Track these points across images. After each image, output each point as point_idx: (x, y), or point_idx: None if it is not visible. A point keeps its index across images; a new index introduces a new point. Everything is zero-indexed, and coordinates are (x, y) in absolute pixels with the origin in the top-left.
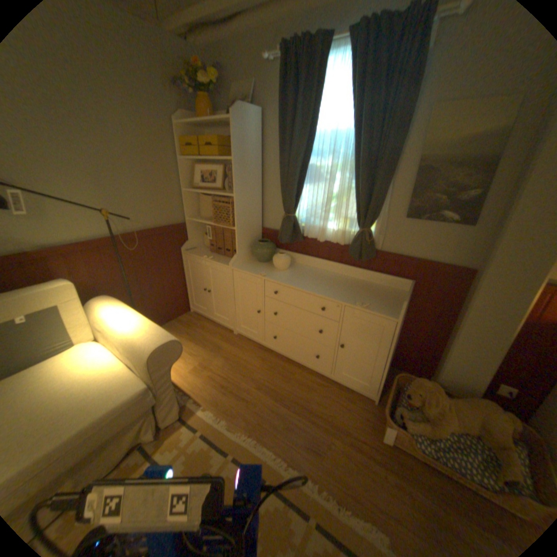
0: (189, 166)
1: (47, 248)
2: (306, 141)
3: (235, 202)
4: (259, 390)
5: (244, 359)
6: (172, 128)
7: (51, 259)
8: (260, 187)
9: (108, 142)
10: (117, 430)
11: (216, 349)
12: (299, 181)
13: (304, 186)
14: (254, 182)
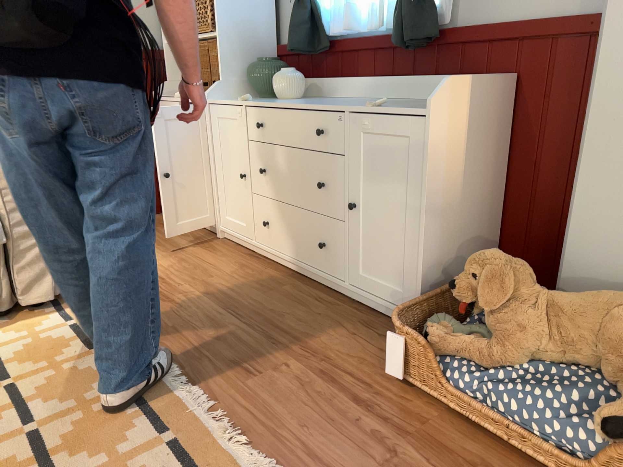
0: None
1: None
2: None
3: None
4: (206, 295)
5: (211, 263)
6: None
7: None
8: None
9: None
10: None
11: (173, 250)
12: None
13: None
14: None
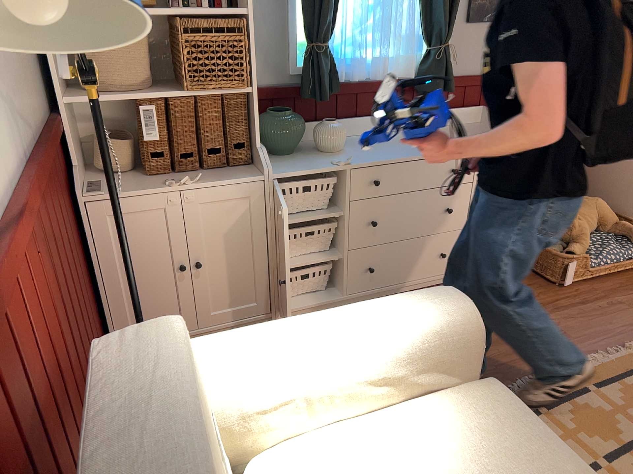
0: None
1: None
2: None
3: (250, 27)
4: None
5: None
6: None
7: None
8: None
9: None
10: None
11: None
12: None
13: None
14: None
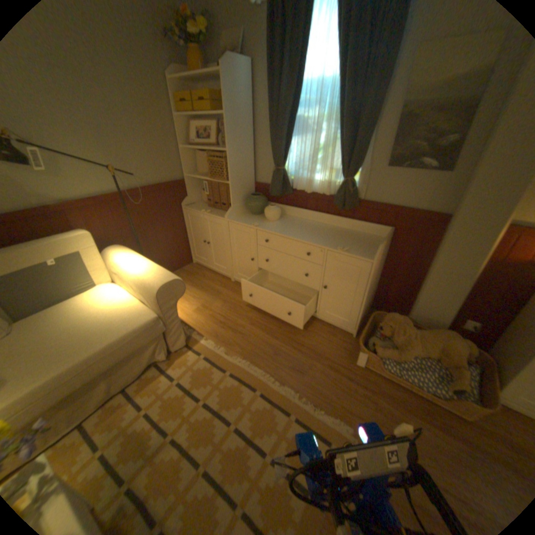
0: (184, 123)
1: (65, 201)
2: (293, 92)
3: (228, 156)
4: (252, 325)
5: (240, 301)
6: (165, 84)
7: (69, 211)
8: (252, 142)
9: (108, 100)
10: (136, 348)
11: (215, 293)
12: (288, 134)
13: (292, 138)
14: (245, 136)
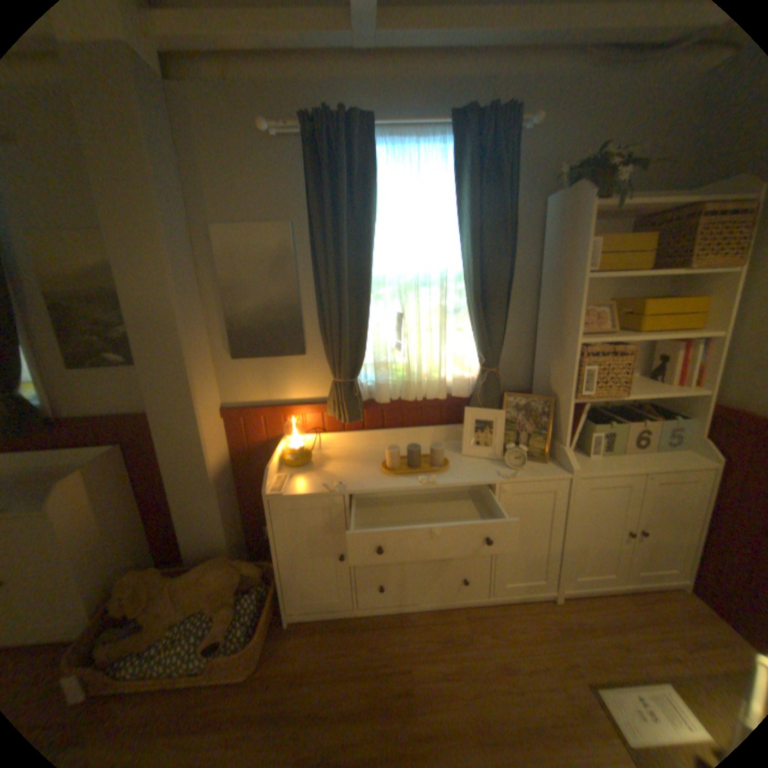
0: None
1: None
2: None
3: None
4: None
5: None
6: None
7: None
8: None
9: None
10: None
11: None
12: None
13: None
14: None
